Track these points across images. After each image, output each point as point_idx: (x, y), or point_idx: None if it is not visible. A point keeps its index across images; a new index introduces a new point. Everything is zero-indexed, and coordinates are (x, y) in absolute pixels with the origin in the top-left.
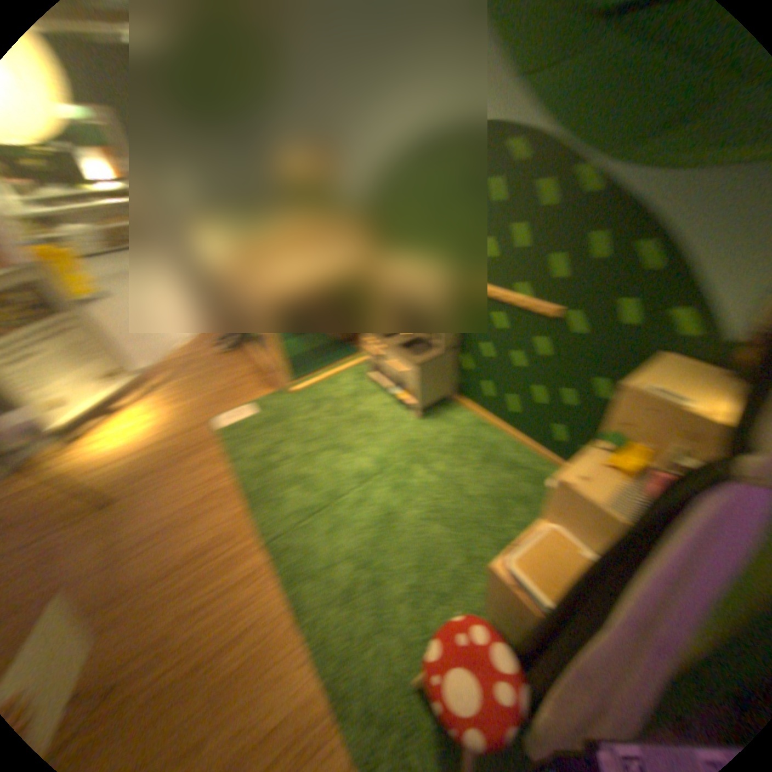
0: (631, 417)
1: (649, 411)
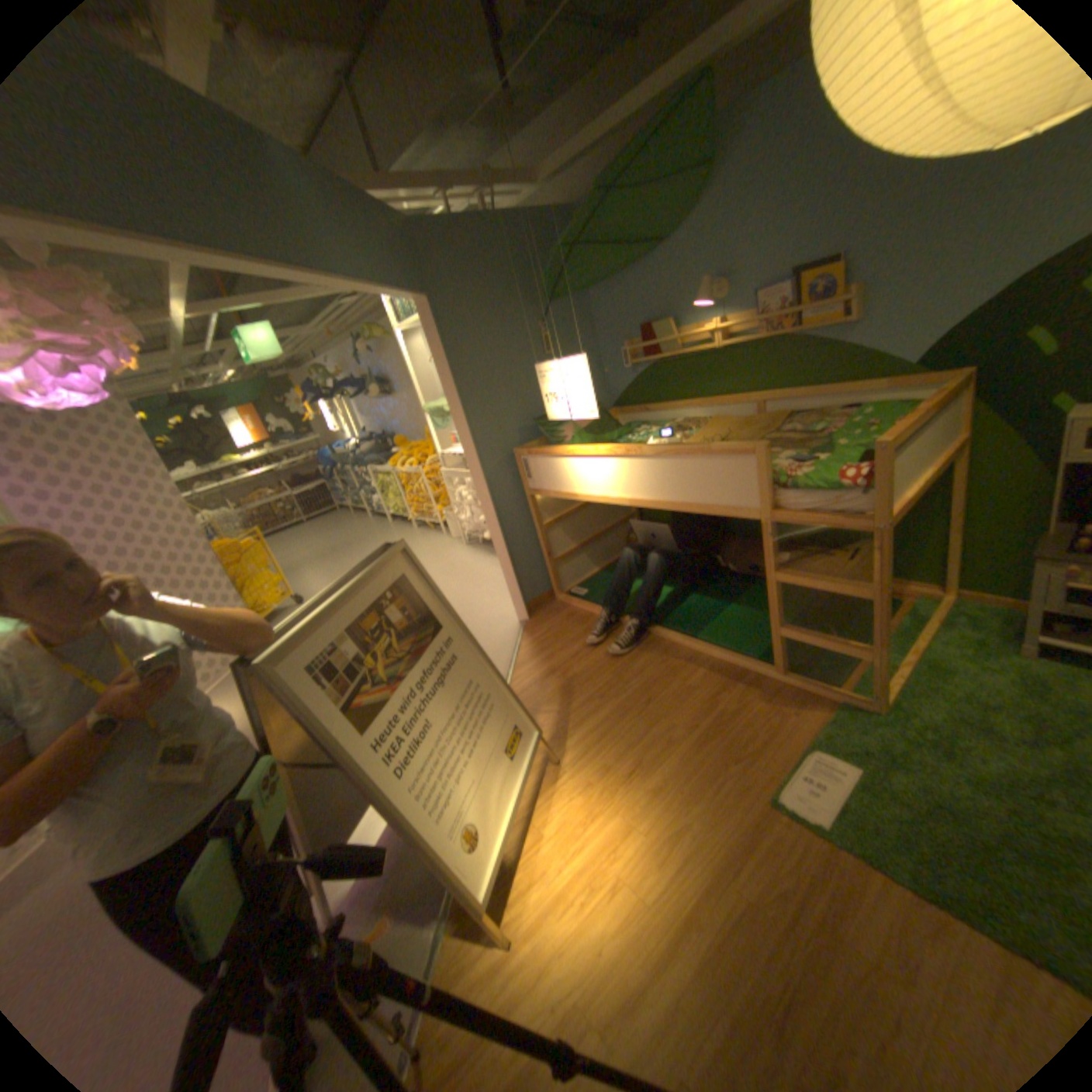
0: None
1: None
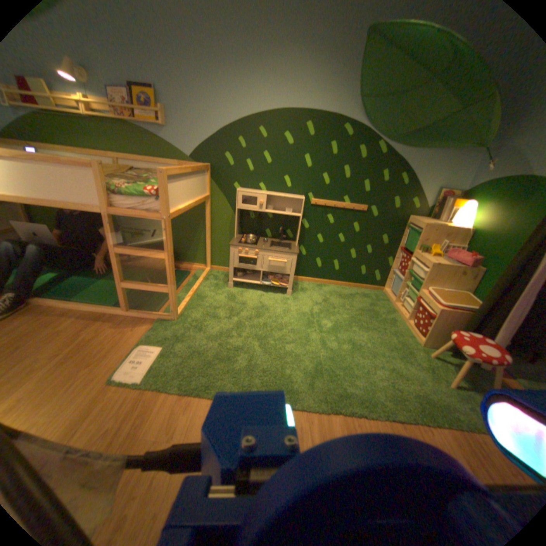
0: (428, 234)
1: (434, 229)
